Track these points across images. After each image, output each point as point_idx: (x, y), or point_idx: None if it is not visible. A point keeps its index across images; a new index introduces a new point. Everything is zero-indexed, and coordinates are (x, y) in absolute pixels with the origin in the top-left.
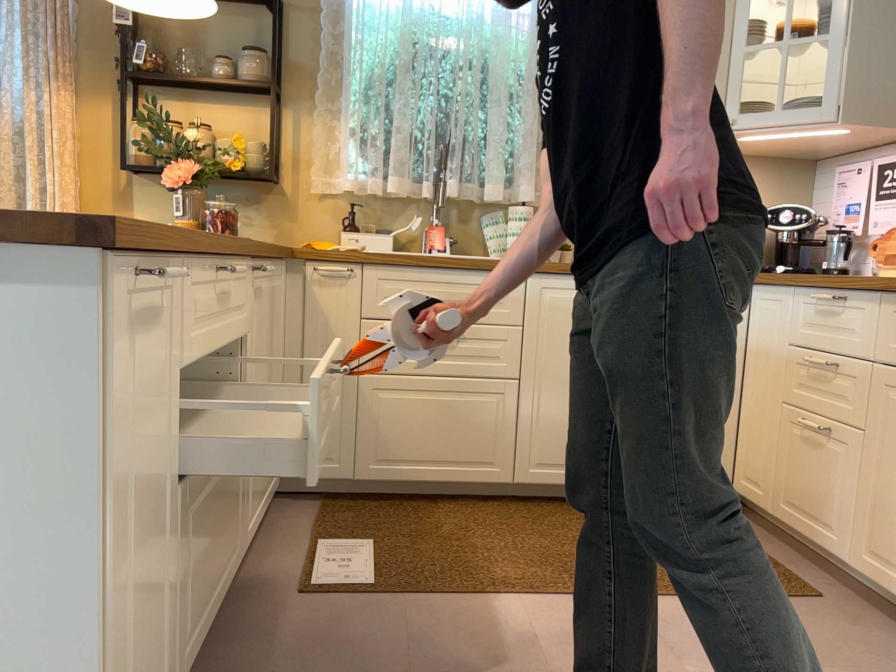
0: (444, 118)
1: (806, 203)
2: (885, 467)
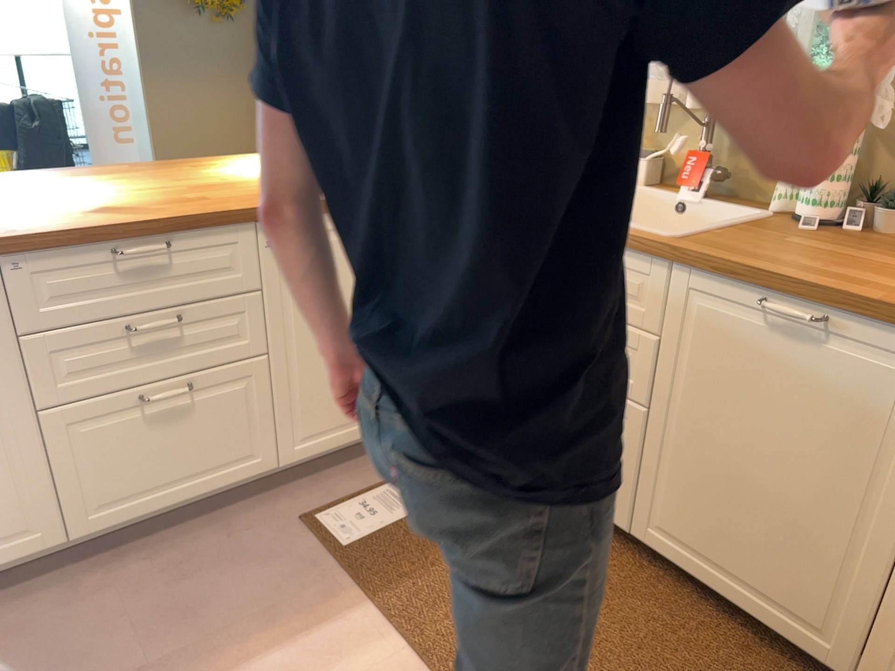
0: None
1: None
2: None
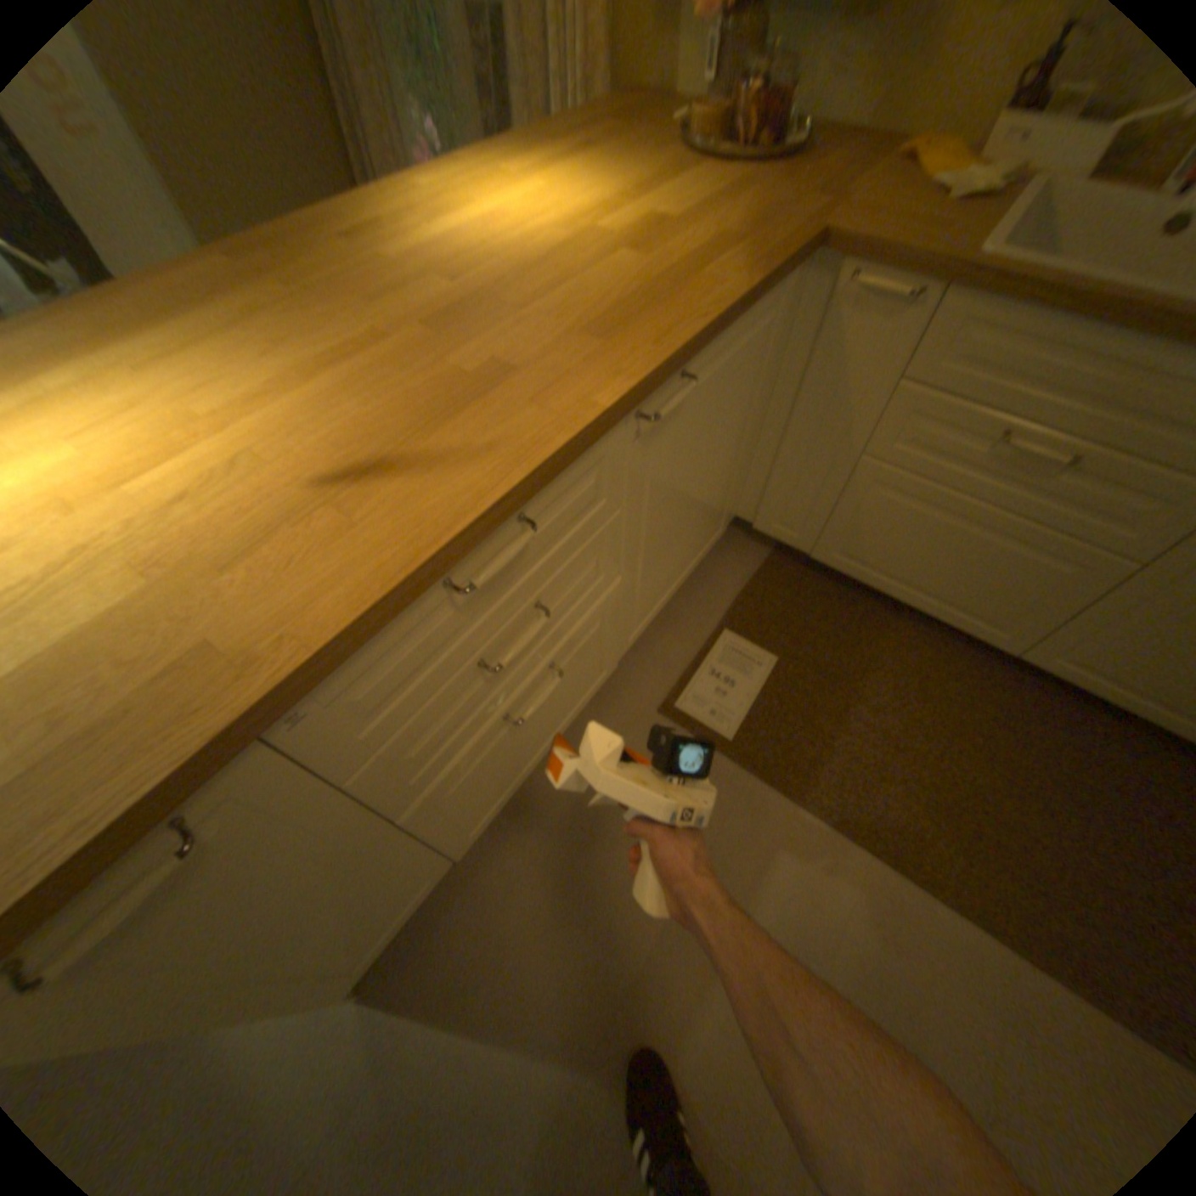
0: None
1: None
2: None
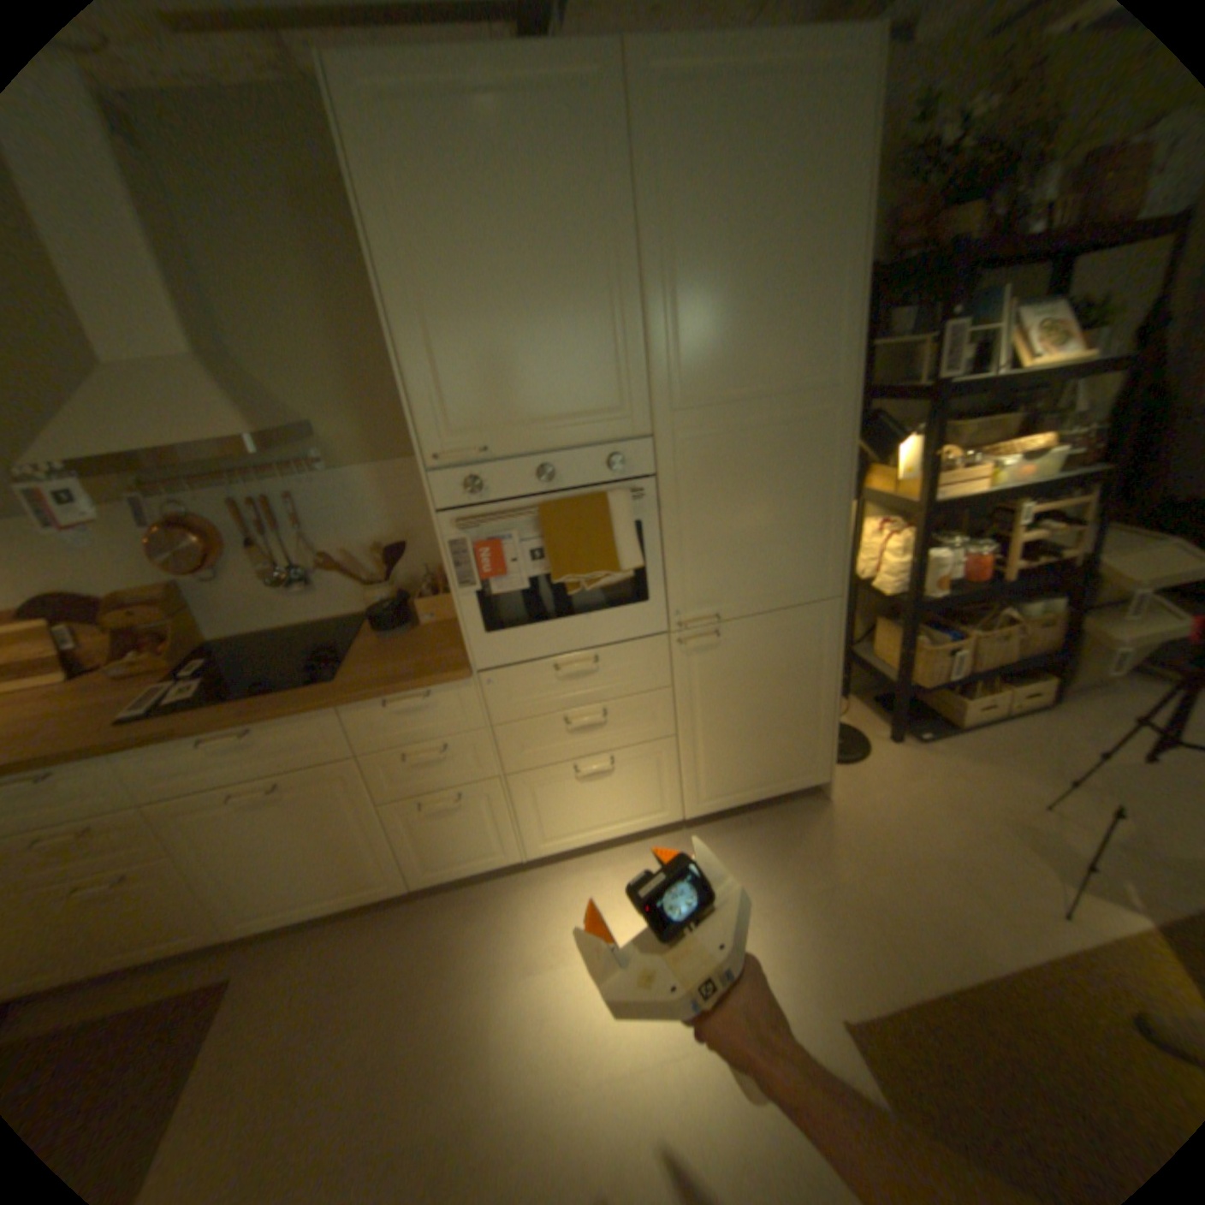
0: None
1: None
2: (213, 864)
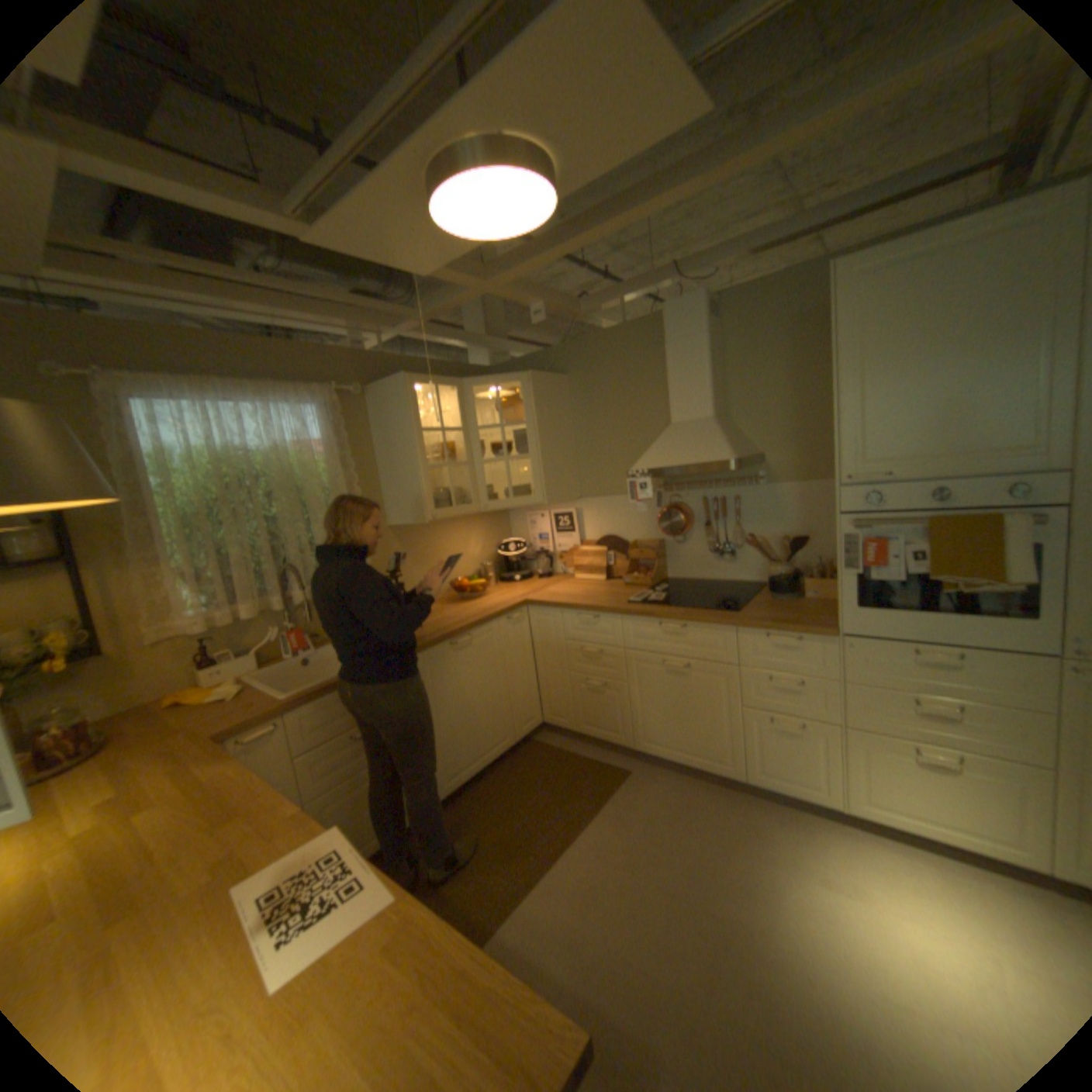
0: (267, 540)
1: (507, 531)
2: (642, 699)
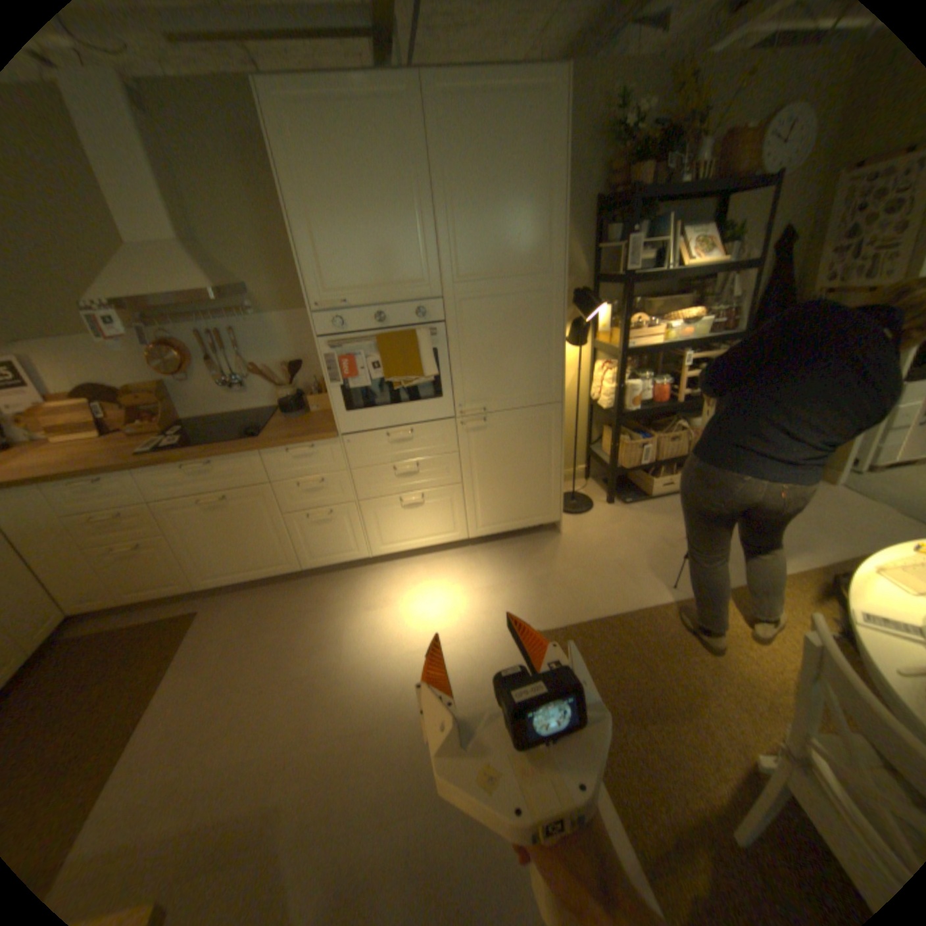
0: None
1: None
2: (186, 544)
